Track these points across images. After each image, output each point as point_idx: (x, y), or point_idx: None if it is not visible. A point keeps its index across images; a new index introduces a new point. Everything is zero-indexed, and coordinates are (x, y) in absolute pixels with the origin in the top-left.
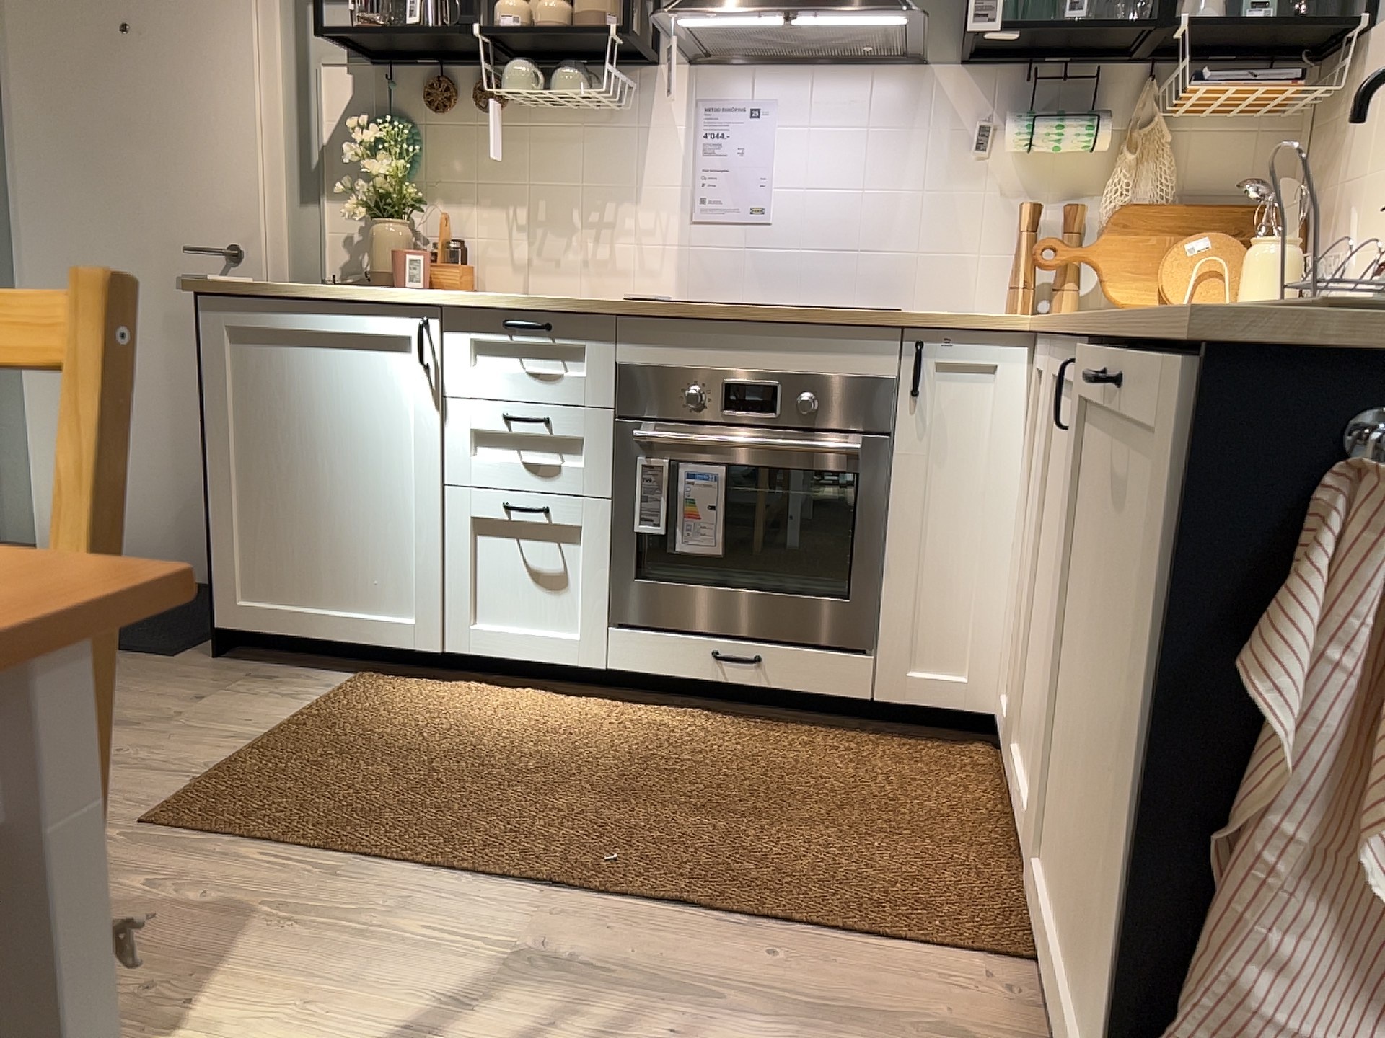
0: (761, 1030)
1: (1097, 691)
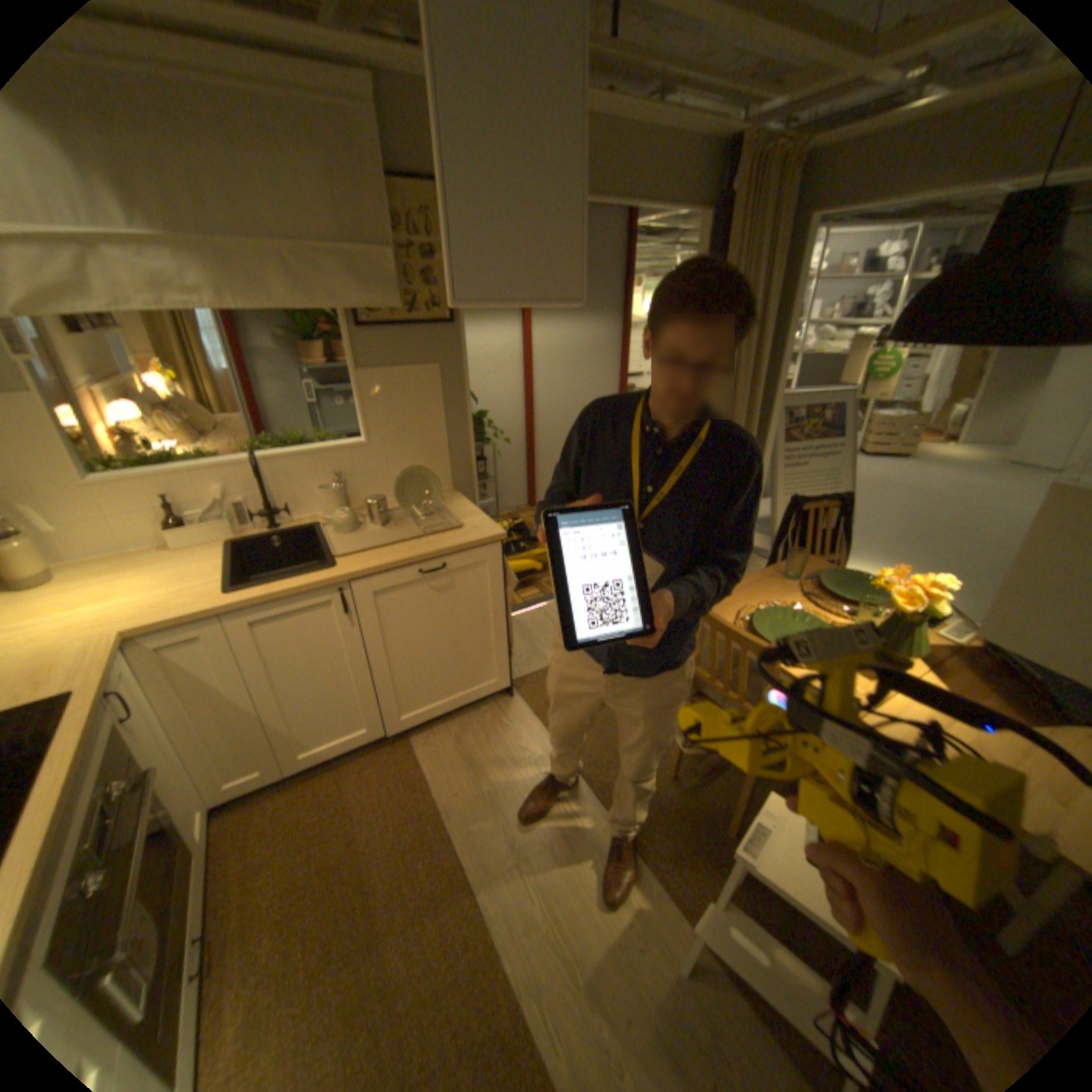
0: (486, 783)
1: (427, 646)
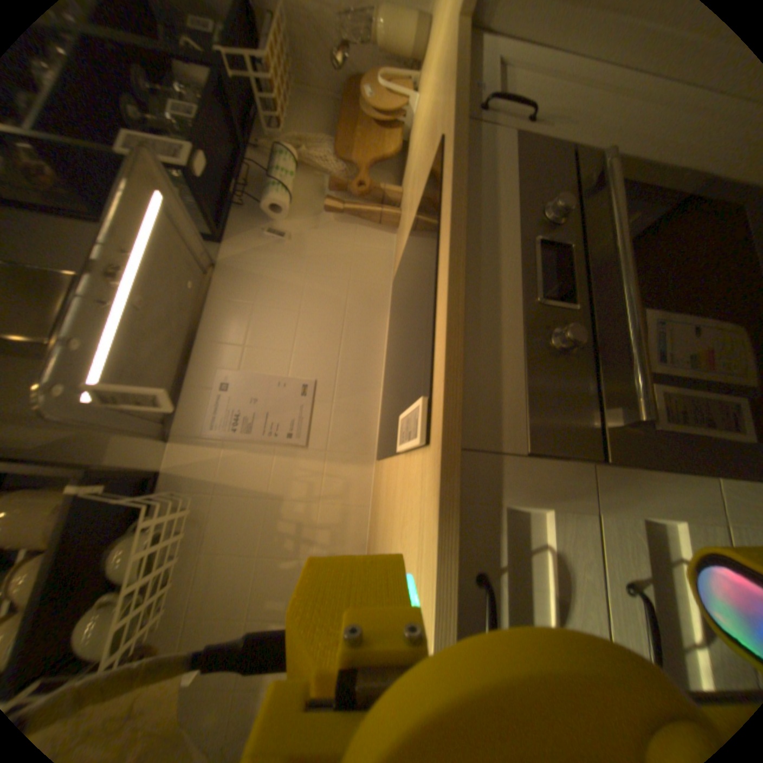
0: None
1: None
